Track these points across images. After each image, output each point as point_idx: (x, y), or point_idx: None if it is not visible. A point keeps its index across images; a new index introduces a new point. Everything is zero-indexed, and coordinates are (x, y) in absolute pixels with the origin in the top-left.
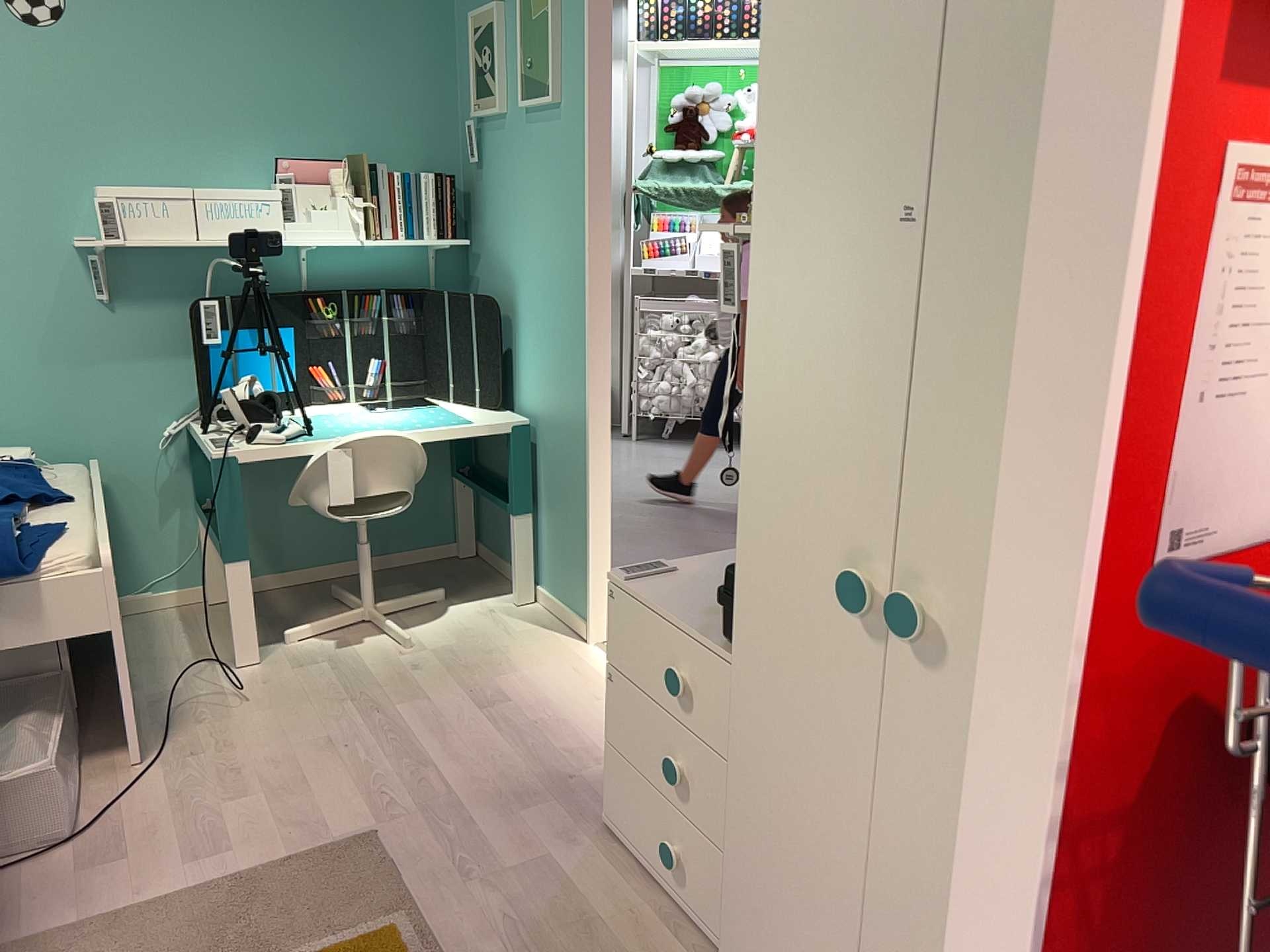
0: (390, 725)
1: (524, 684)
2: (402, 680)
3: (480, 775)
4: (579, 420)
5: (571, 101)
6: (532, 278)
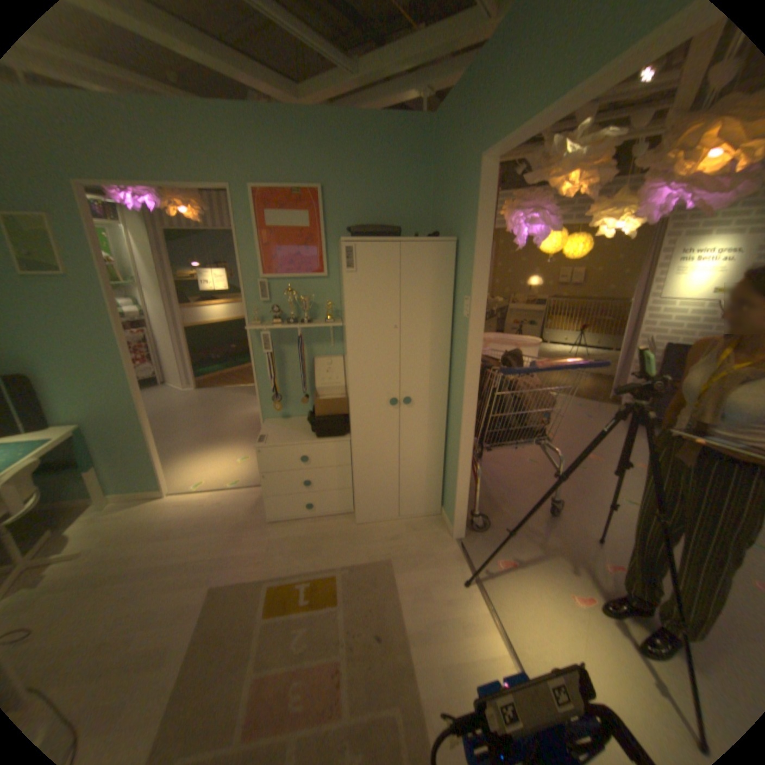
0: (141, 572)
1: (166, 522)
2: (108, 562)
3: (209, 548)
4: (129, 413)
5: (81, 276)
6: (57, 359)
